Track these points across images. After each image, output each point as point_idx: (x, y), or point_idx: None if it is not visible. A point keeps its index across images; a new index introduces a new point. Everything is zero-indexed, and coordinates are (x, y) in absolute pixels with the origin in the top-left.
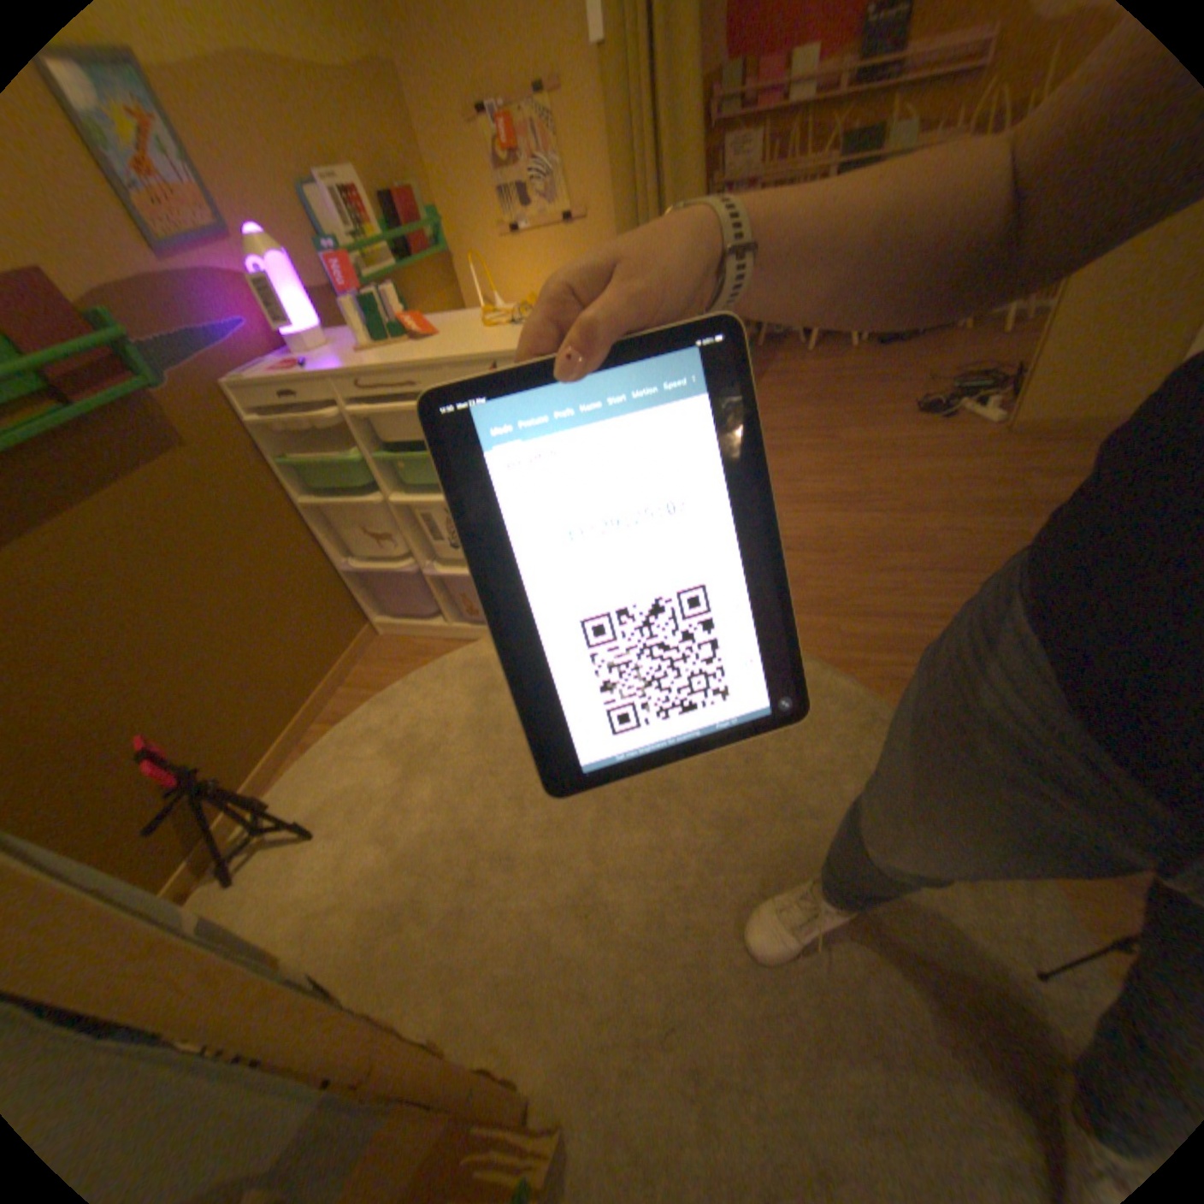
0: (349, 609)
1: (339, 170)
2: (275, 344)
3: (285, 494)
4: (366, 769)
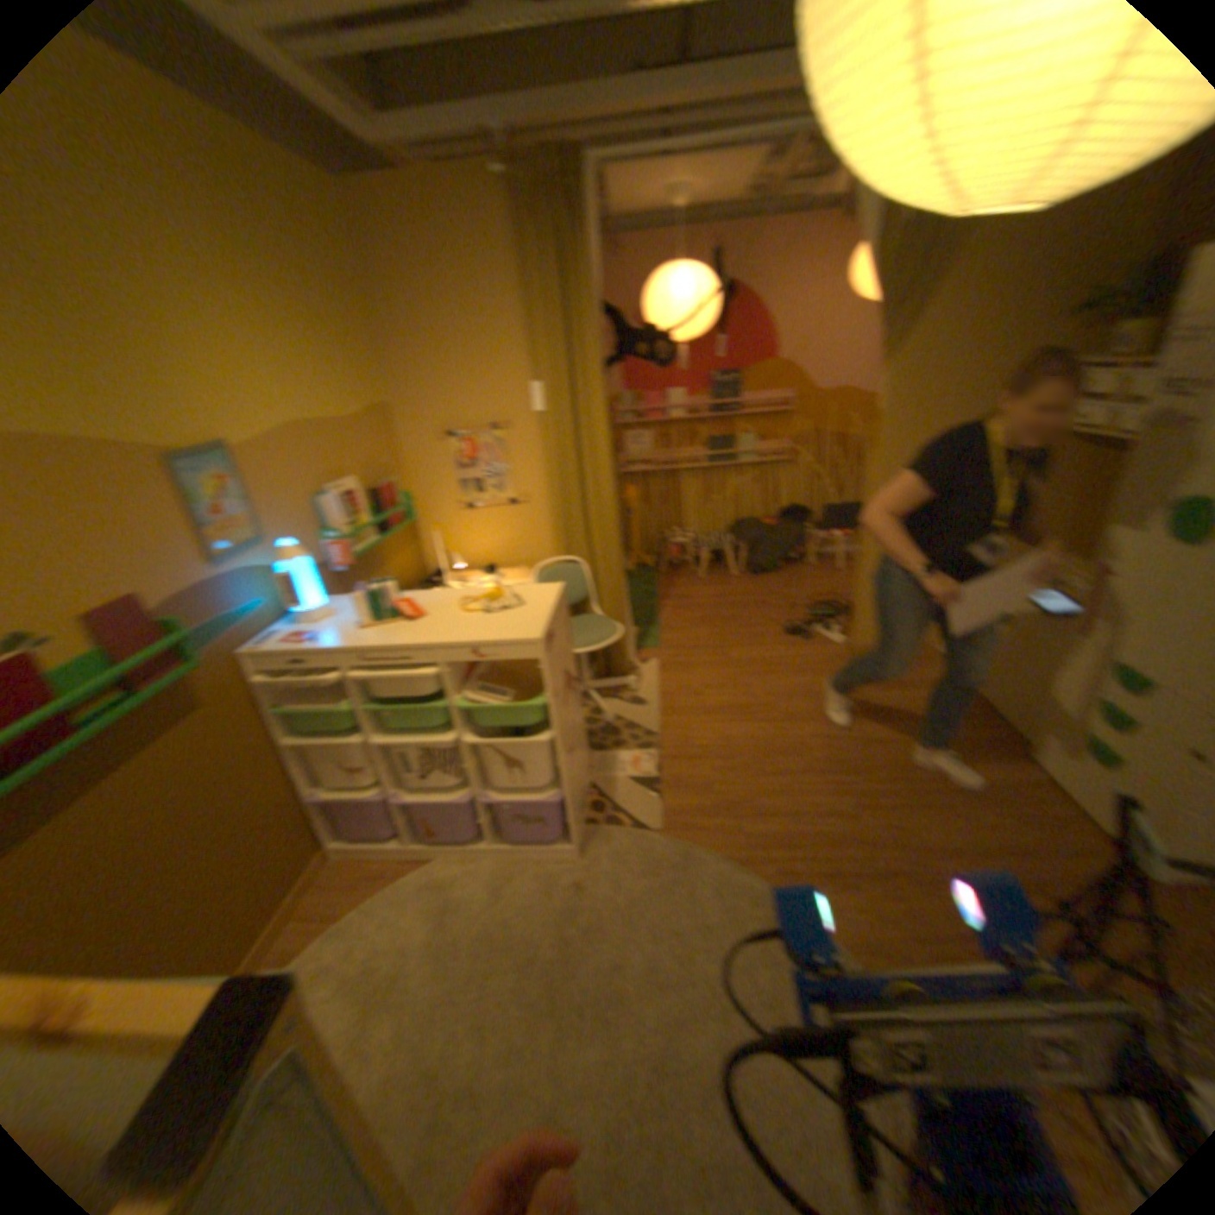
0: (303, 839)
1: (341, 481)
2: (277, 613)
3: (266, 737)
4: (318, 1015)
